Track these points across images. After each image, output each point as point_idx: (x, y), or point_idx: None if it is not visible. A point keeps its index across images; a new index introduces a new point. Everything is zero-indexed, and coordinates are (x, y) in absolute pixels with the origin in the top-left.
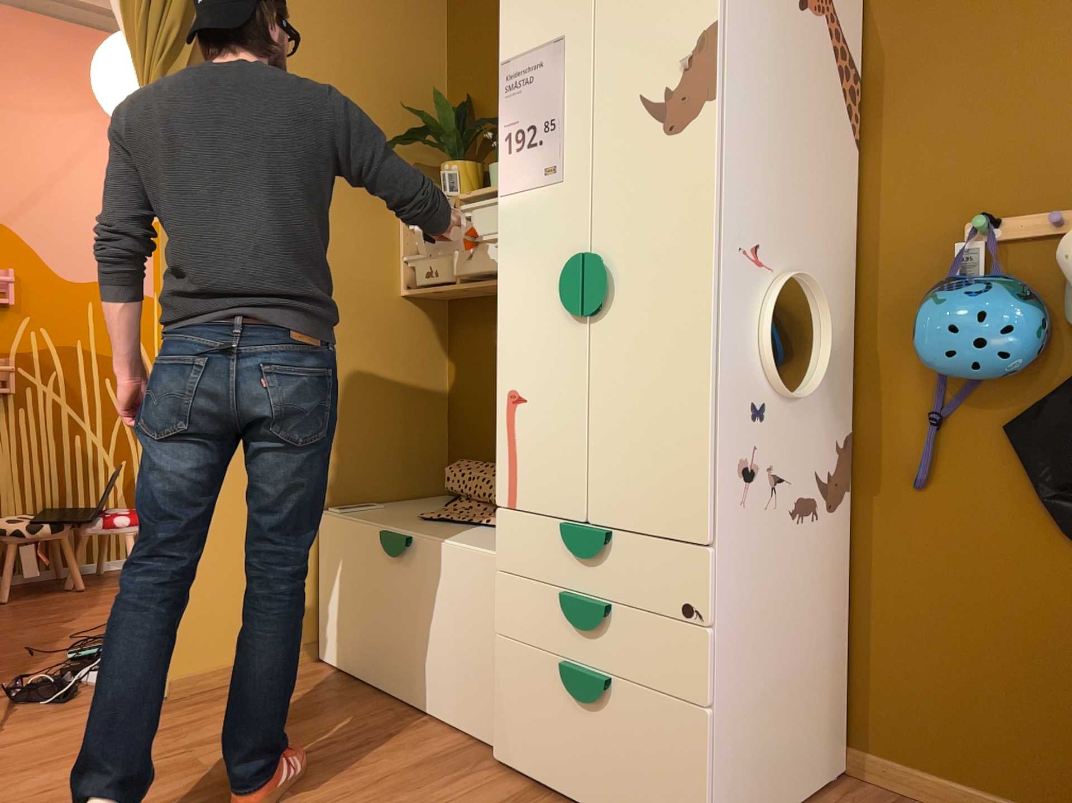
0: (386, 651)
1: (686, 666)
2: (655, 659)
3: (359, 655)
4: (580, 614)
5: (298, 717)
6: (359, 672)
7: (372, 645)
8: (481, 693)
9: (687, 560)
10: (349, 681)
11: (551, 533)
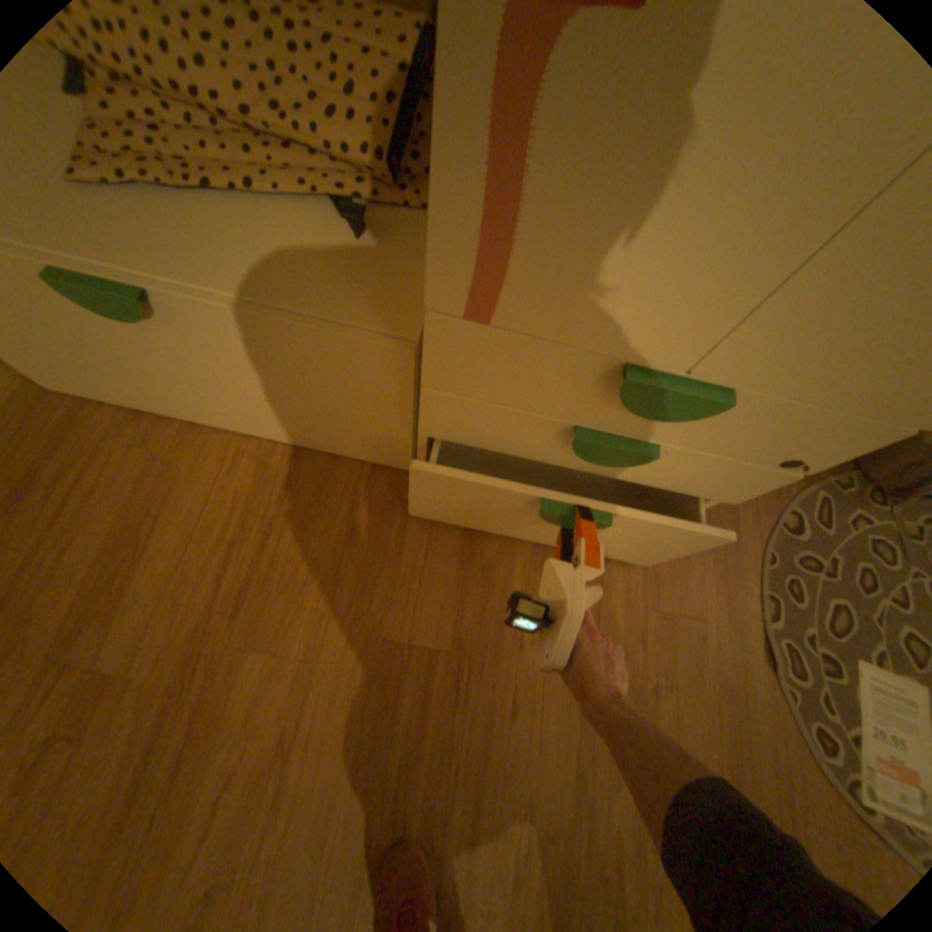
0: (183, 399)
1: (735, 487)
2: (694, 479)
3: (130, 396)
4: (607, 455)
5: (140, 518)
6: (143, 407)
7: (149, 391)
8: (376, 442)
9: (856, 433)
10: (134, 415)
11: (577, 367)
